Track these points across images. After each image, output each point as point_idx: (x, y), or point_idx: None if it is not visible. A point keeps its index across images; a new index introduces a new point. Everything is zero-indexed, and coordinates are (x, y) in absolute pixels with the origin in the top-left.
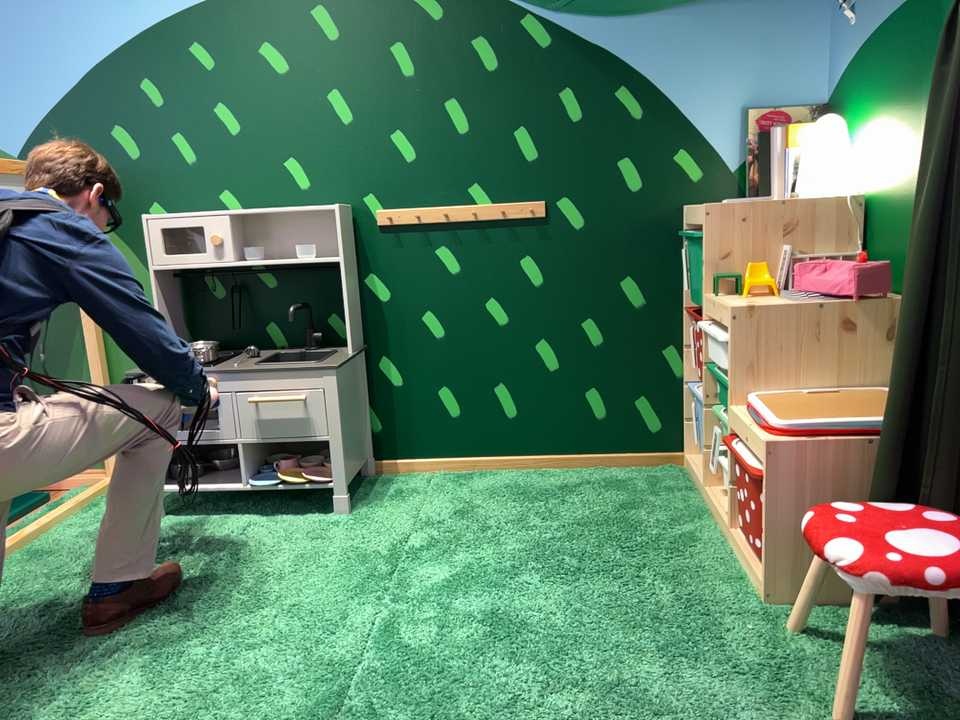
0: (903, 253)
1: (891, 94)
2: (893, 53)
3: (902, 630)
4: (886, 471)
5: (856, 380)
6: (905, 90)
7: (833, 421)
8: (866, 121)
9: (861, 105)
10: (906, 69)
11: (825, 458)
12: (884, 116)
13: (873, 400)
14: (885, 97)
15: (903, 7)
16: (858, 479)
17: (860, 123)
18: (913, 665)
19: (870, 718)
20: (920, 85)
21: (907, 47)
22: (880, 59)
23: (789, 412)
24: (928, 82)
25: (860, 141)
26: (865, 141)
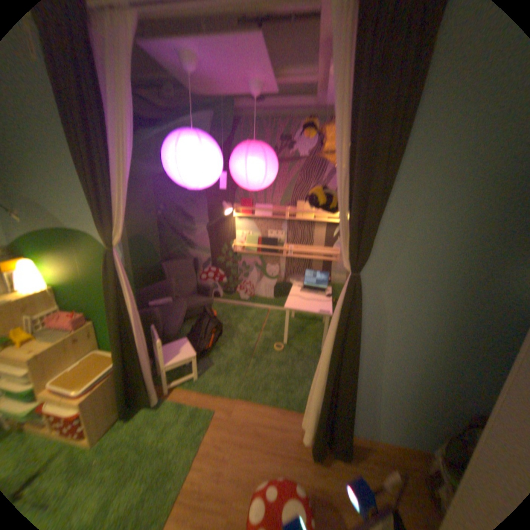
0: (80, 308)
1: (56, 257)
2: (53, 243)
3: (131, 419)
4: (118, 387)
5: (81, 356)
6: (64, 258)
7: (92, 381)
8: (42, 262)
9: (37, 255)
10: (63, 251)
11: (96, 394)
12: (54, 263)
13: (94, 361)
14: (53, 257)
15: (54, 230)
16: (106, 392)
17: (39, 261)
18: (142, 427)
19: (146, 453)
20: (73, 259)
21: (61, 244)
22: (45, 243)
23: (72, 387)
24: (77, 259)
25: (41, 268)
26: (44, 268)
